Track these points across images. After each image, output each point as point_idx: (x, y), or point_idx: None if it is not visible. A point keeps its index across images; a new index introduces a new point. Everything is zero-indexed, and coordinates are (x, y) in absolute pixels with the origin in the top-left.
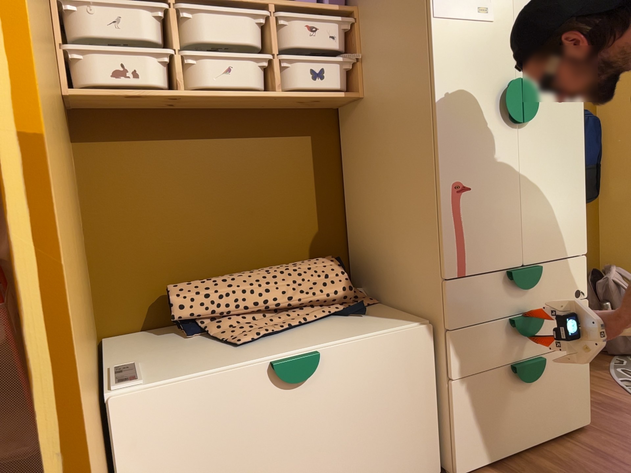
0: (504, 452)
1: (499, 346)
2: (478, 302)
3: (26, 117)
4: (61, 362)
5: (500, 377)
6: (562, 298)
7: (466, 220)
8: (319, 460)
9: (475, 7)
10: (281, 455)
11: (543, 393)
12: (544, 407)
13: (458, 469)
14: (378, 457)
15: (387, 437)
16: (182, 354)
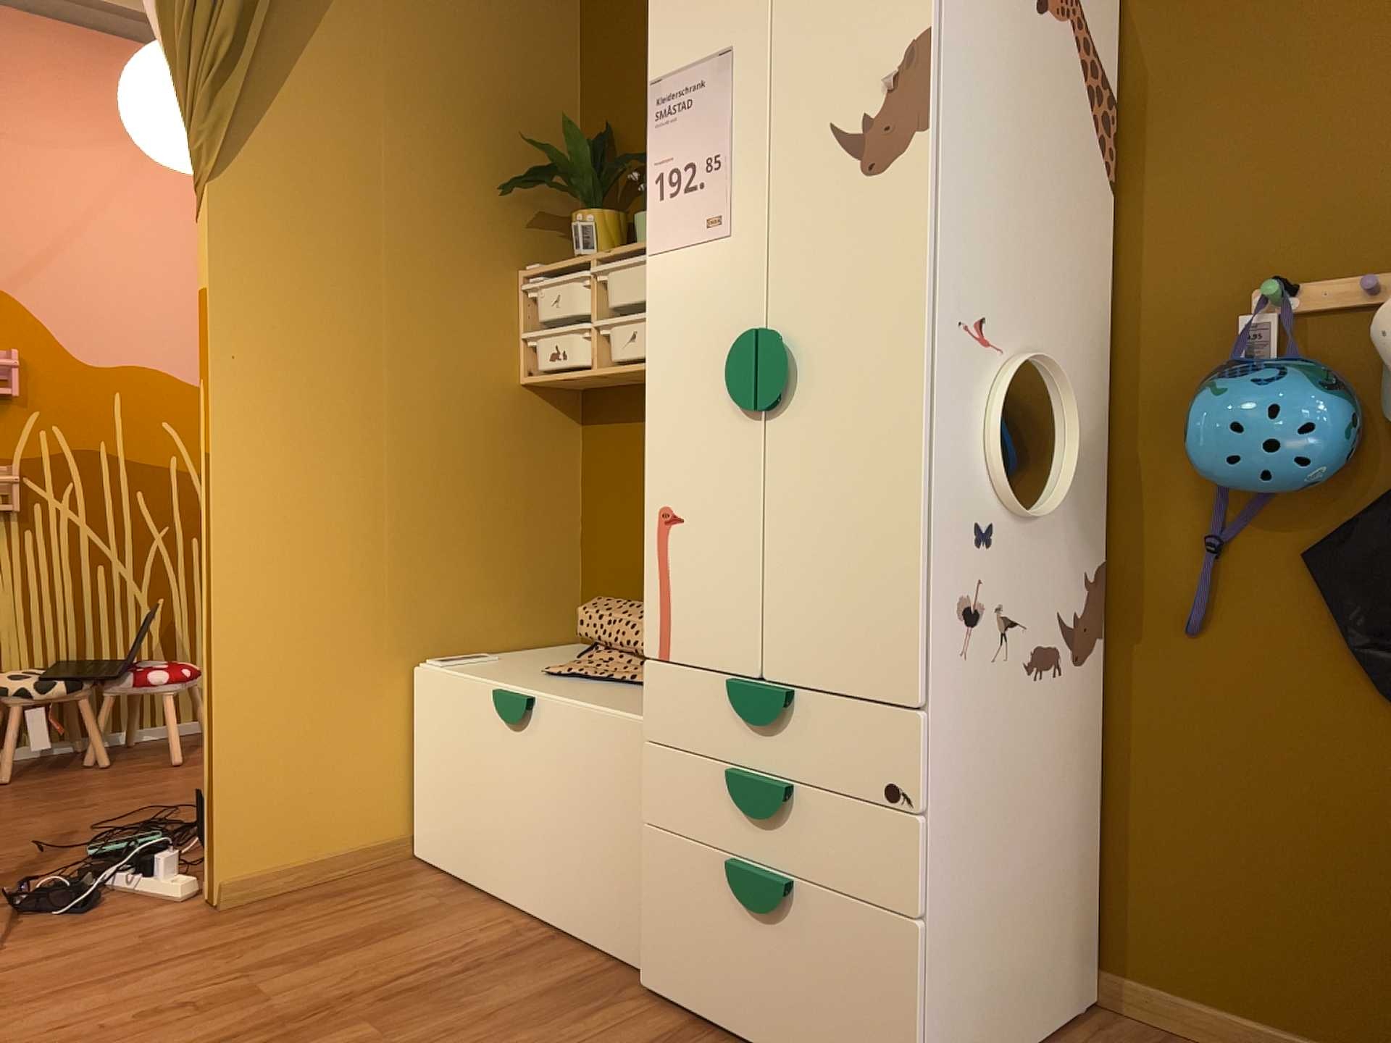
0: (712, 1013)
1: (713, 810)
2: (685, 715)
3: (213, 438)
4: (214, 575)
5: (713, 869)
6: (851, 786)
7: (673, 571)
8: (528, 835)
9: (703, 219)
10: (501, 801)
11: (795, 963)
12: (795, 994)
13: (641, 975)
14: (580, 881)
15: (590, 861)
16: (525, 665)
